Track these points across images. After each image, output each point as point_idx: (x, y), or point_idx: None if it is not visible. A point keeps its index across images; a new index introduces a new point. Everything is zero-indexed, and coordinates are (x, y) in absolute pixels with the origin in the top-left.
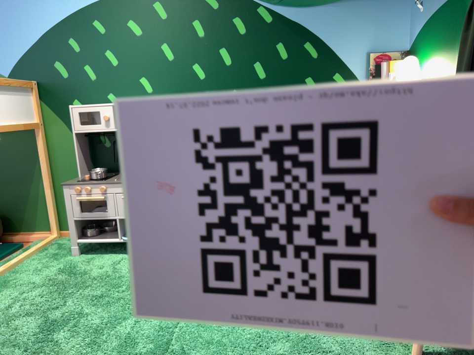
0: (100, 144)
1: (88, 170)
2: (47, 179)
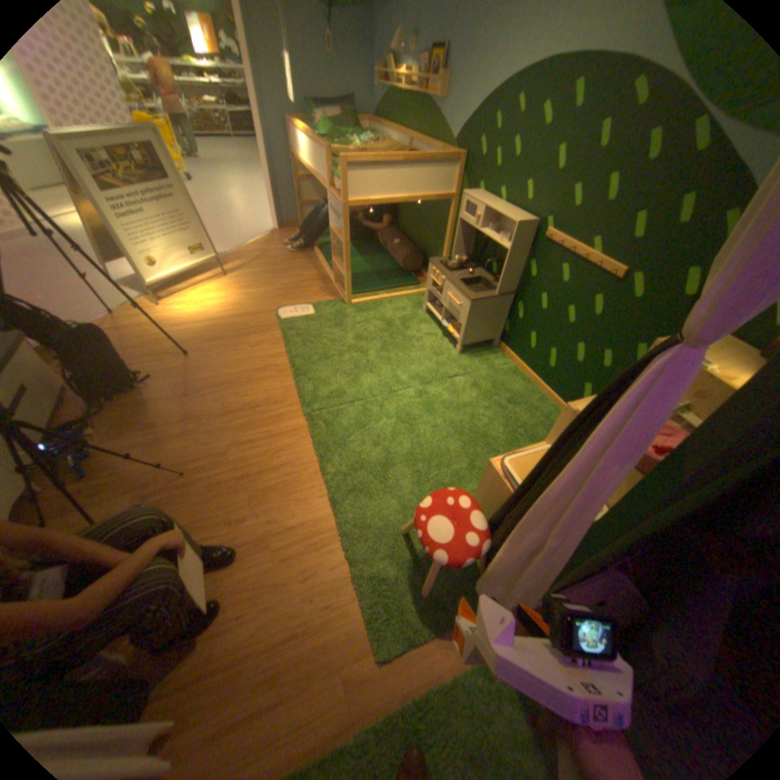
0: (480, 235)
1: (468, 252)
2: (445, 245)
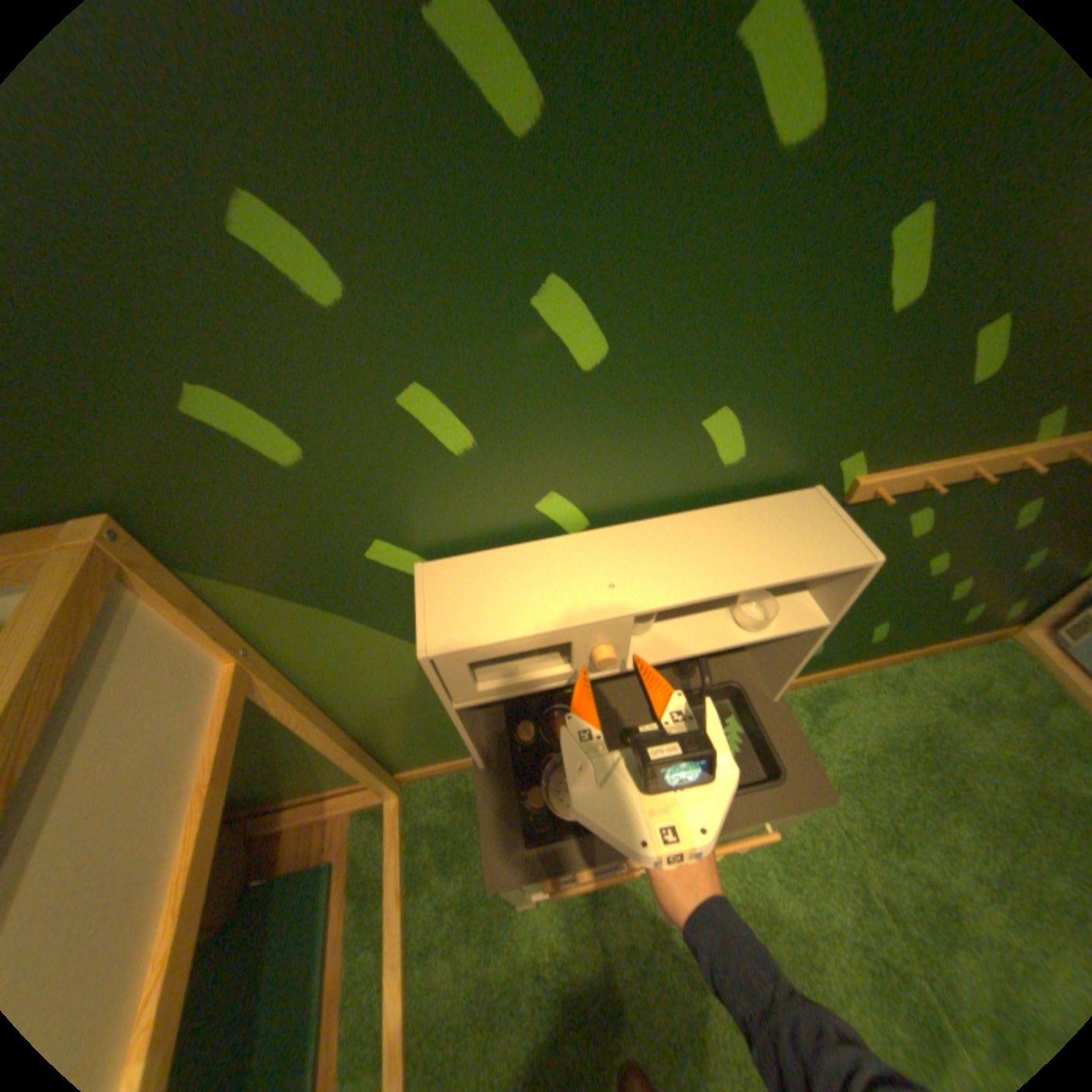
0: None
1: None
2: (337, 749)
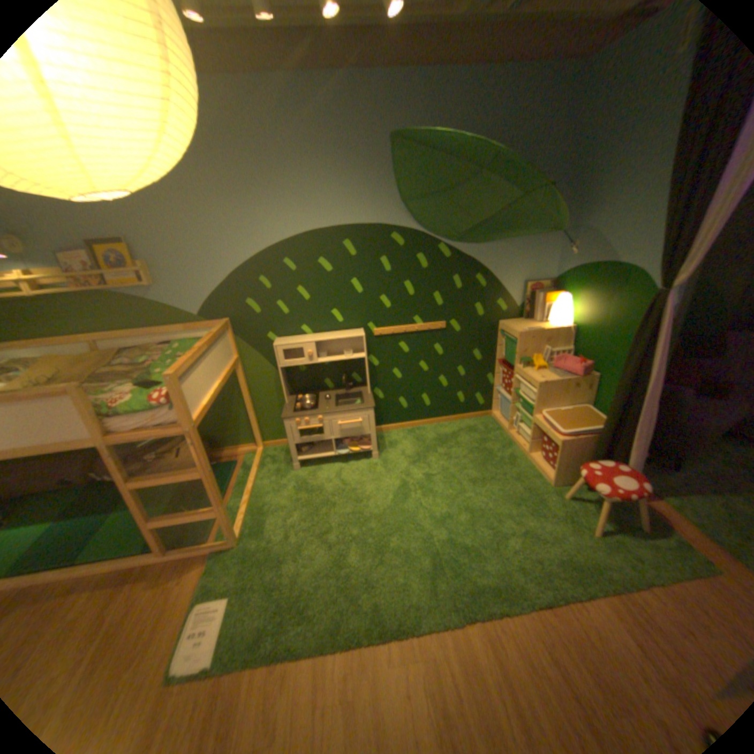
0: (296, 370)
1: (286, 392)
2: (249, 405)
